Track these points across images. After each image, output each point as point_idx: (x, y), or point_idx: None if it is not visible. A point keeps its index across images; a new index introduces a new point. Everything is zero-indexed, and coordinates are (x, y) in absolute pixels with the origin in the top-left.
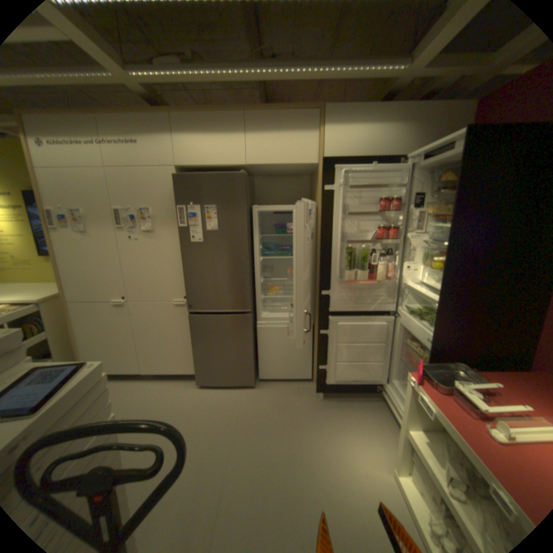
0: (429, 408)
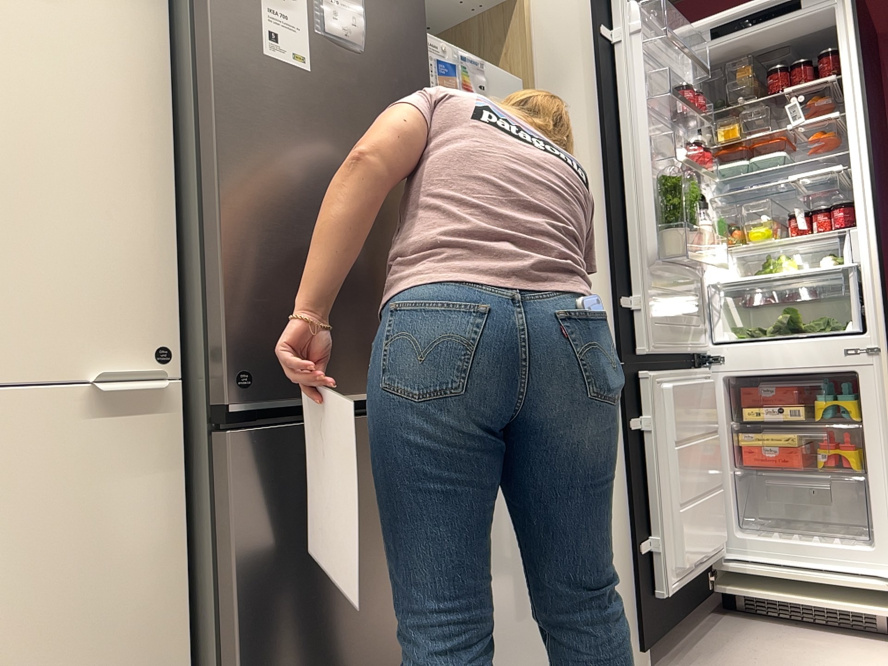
0: None
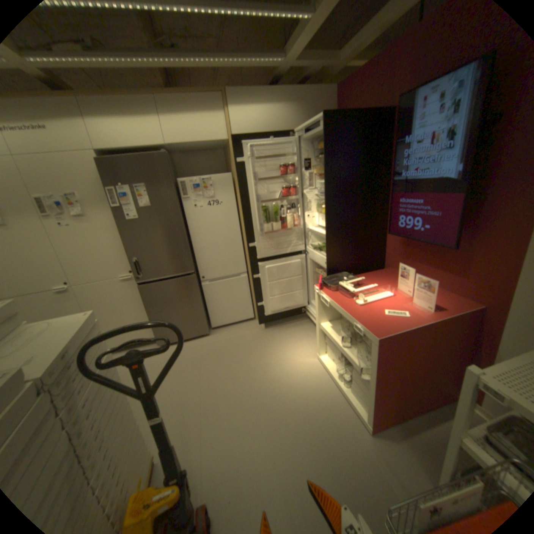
0: (326, 301)
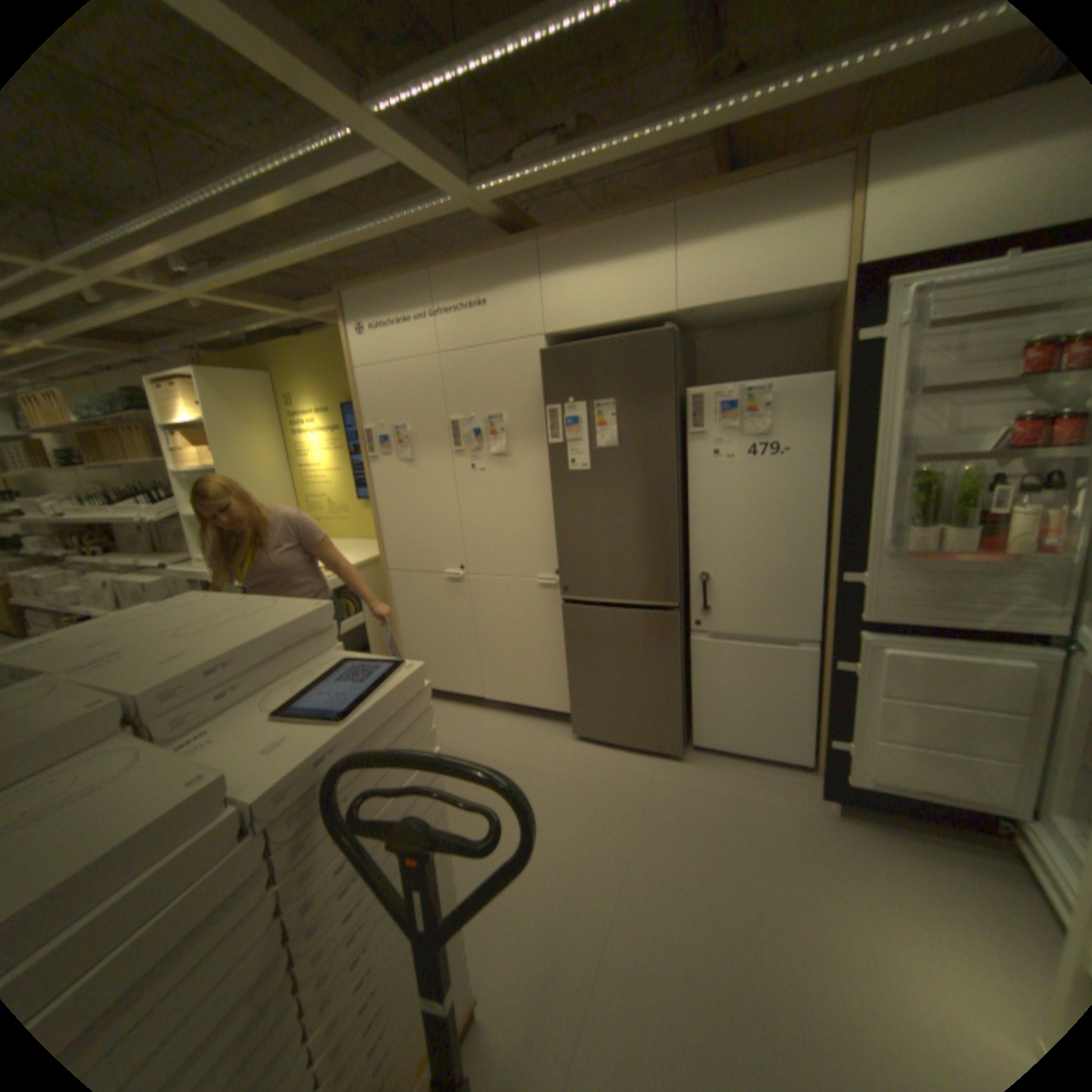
0: None
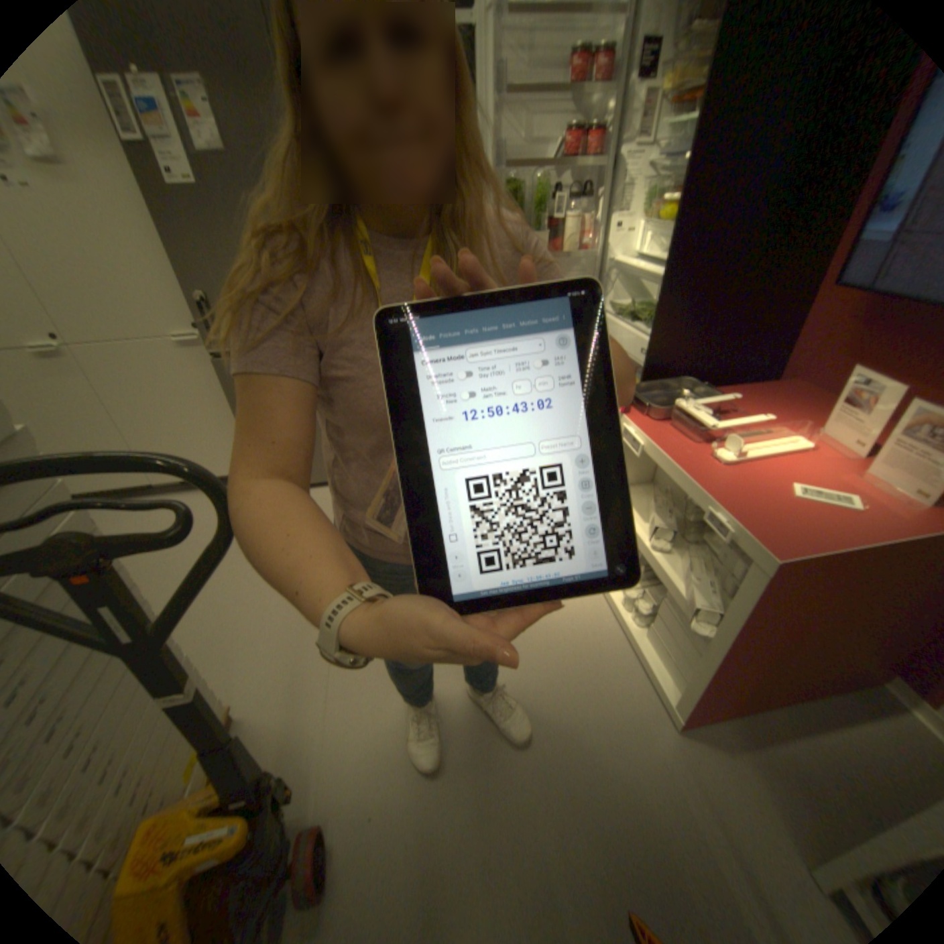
0: (634, 441)
